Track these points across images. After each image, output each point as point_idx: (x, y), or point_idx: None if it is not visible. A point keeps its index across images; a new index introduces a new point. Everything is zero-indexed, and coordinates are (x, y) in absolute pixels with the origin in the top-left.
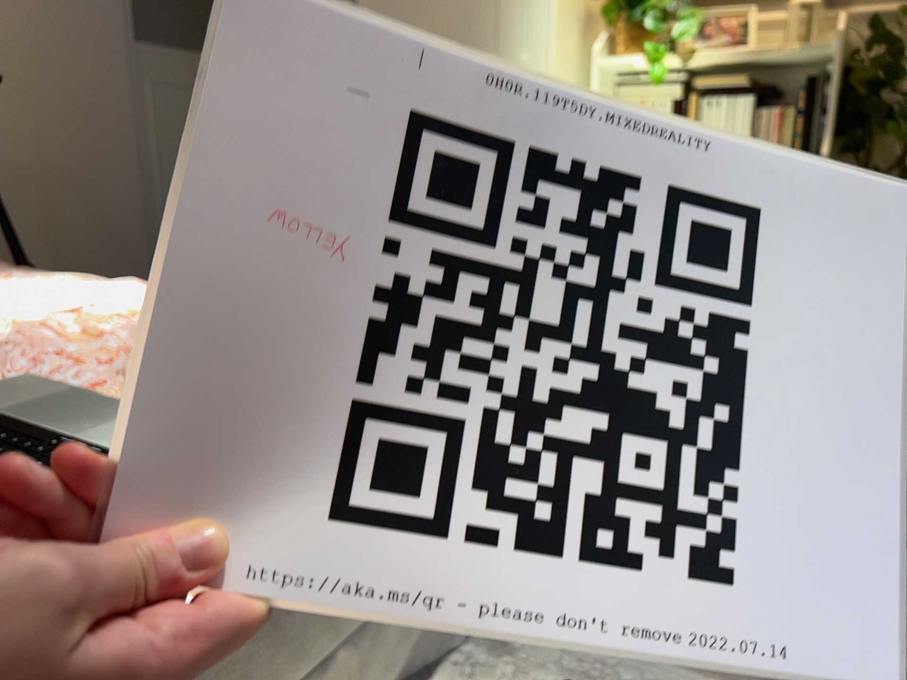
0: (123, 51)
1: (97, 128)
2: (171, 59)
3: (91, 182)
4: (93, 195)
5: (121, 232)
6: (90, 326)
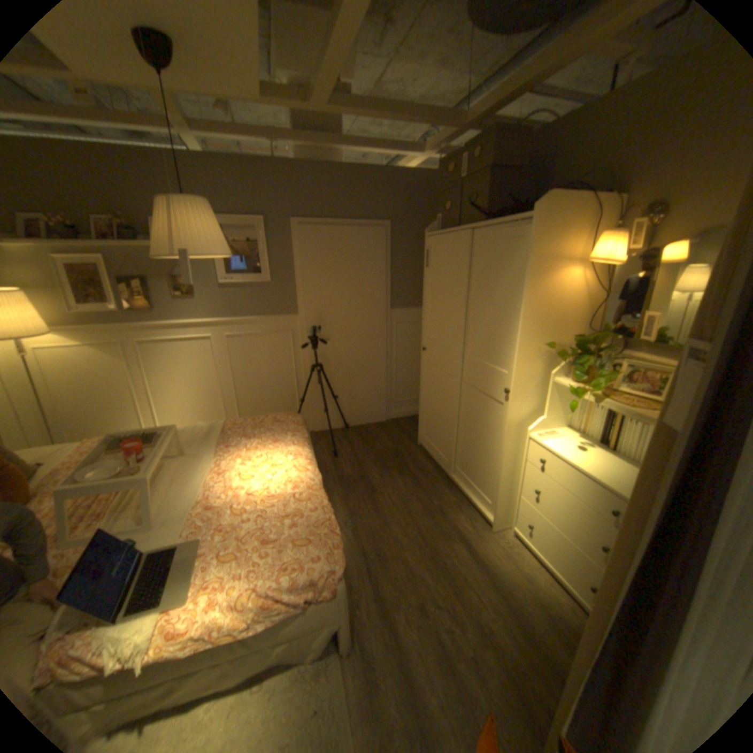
0: (383, 315)
1: (369, 345)
2: (405, 313)
3: (365, 365)
4: (365, 369)
5: (375, 381)
6: (251, 501)
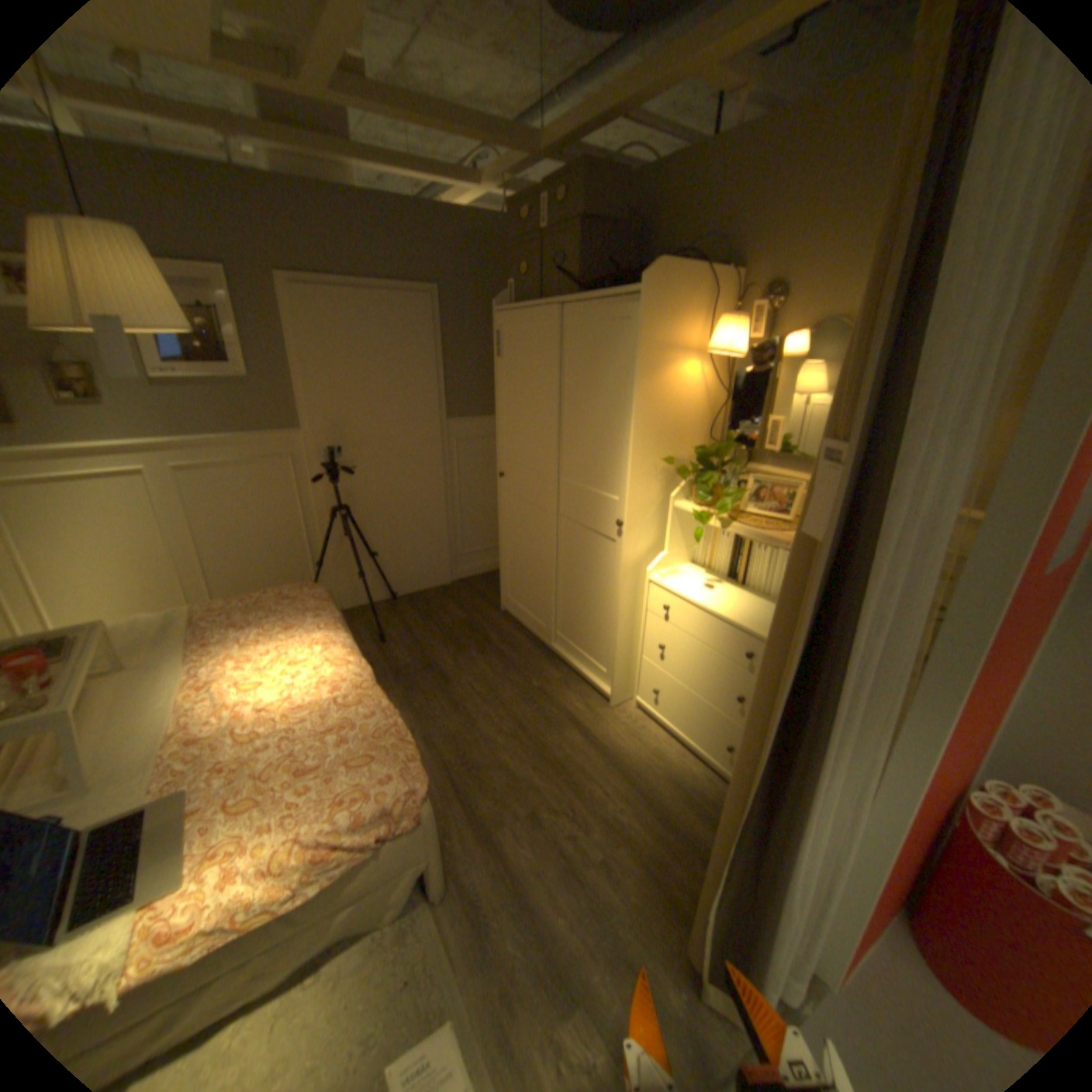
0: (438, 428)
1: (420, 474)
2: (469, 425)
3: (415, 503)
4: (416, 509)
5: (432, 527)
6: (266, 719)
